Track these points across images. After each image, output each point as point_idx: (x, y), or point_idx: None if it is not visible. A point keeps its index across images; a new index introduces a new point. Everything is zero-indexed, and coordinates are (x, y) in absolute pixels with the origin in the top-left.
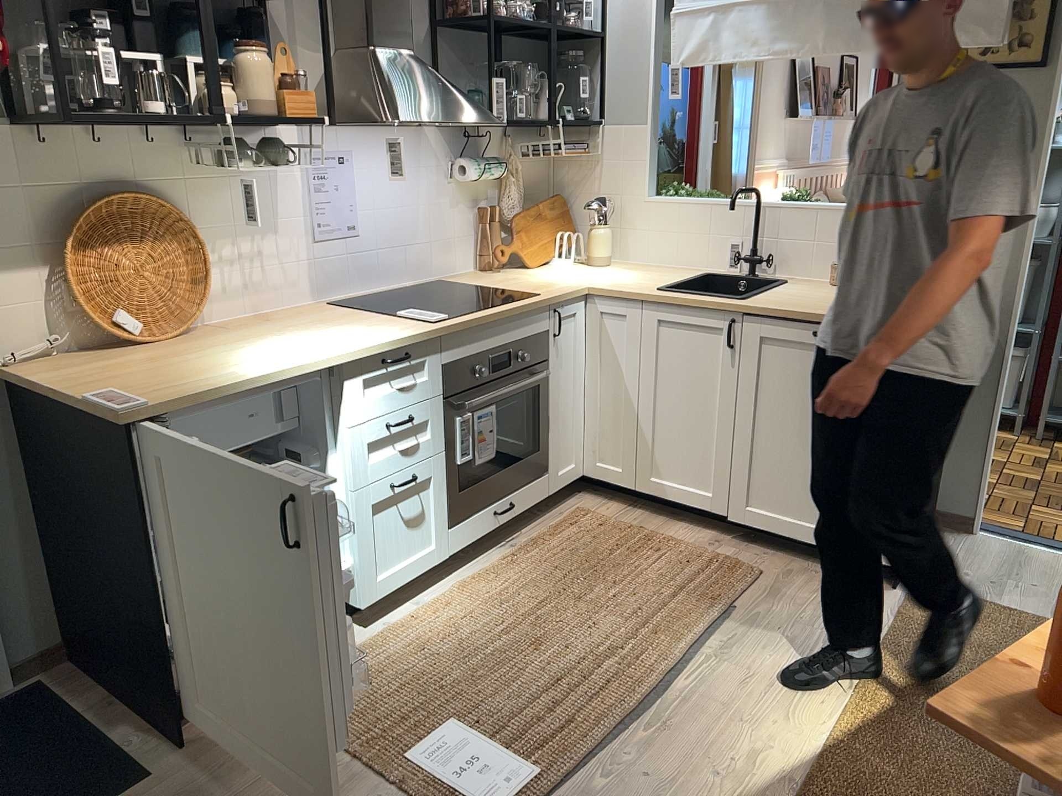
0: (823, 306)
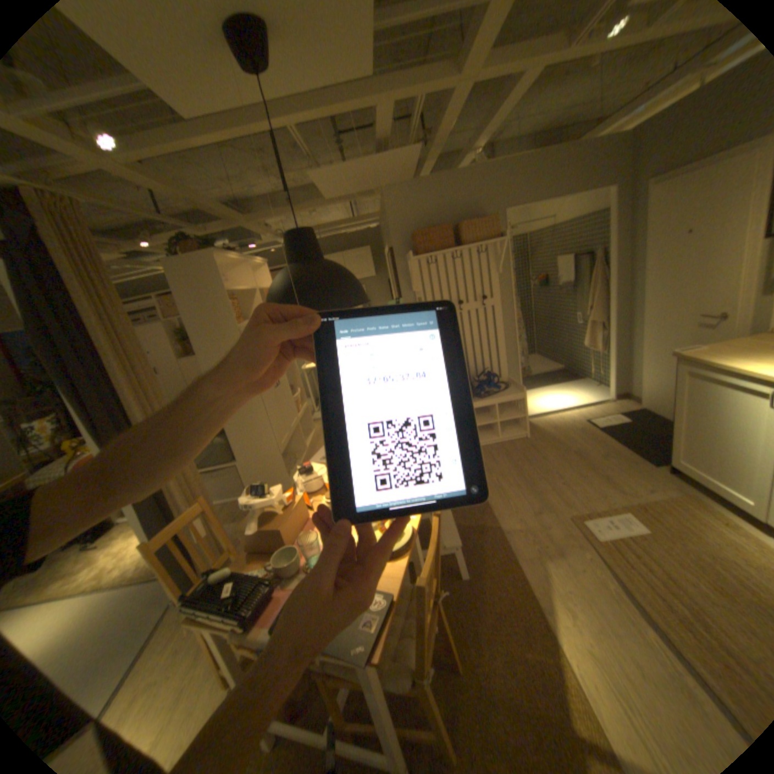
0: None
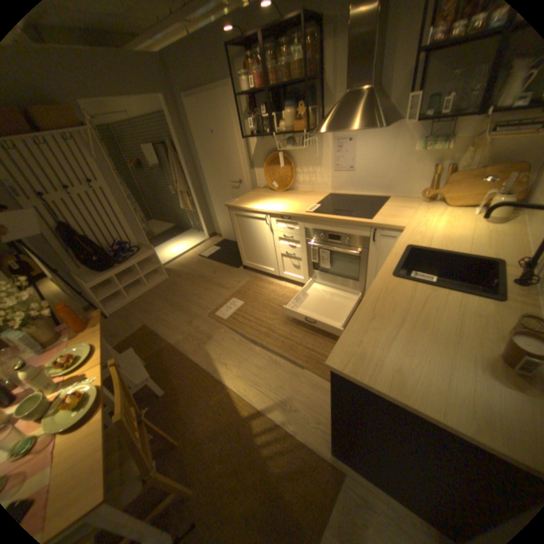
0: (387, 310)
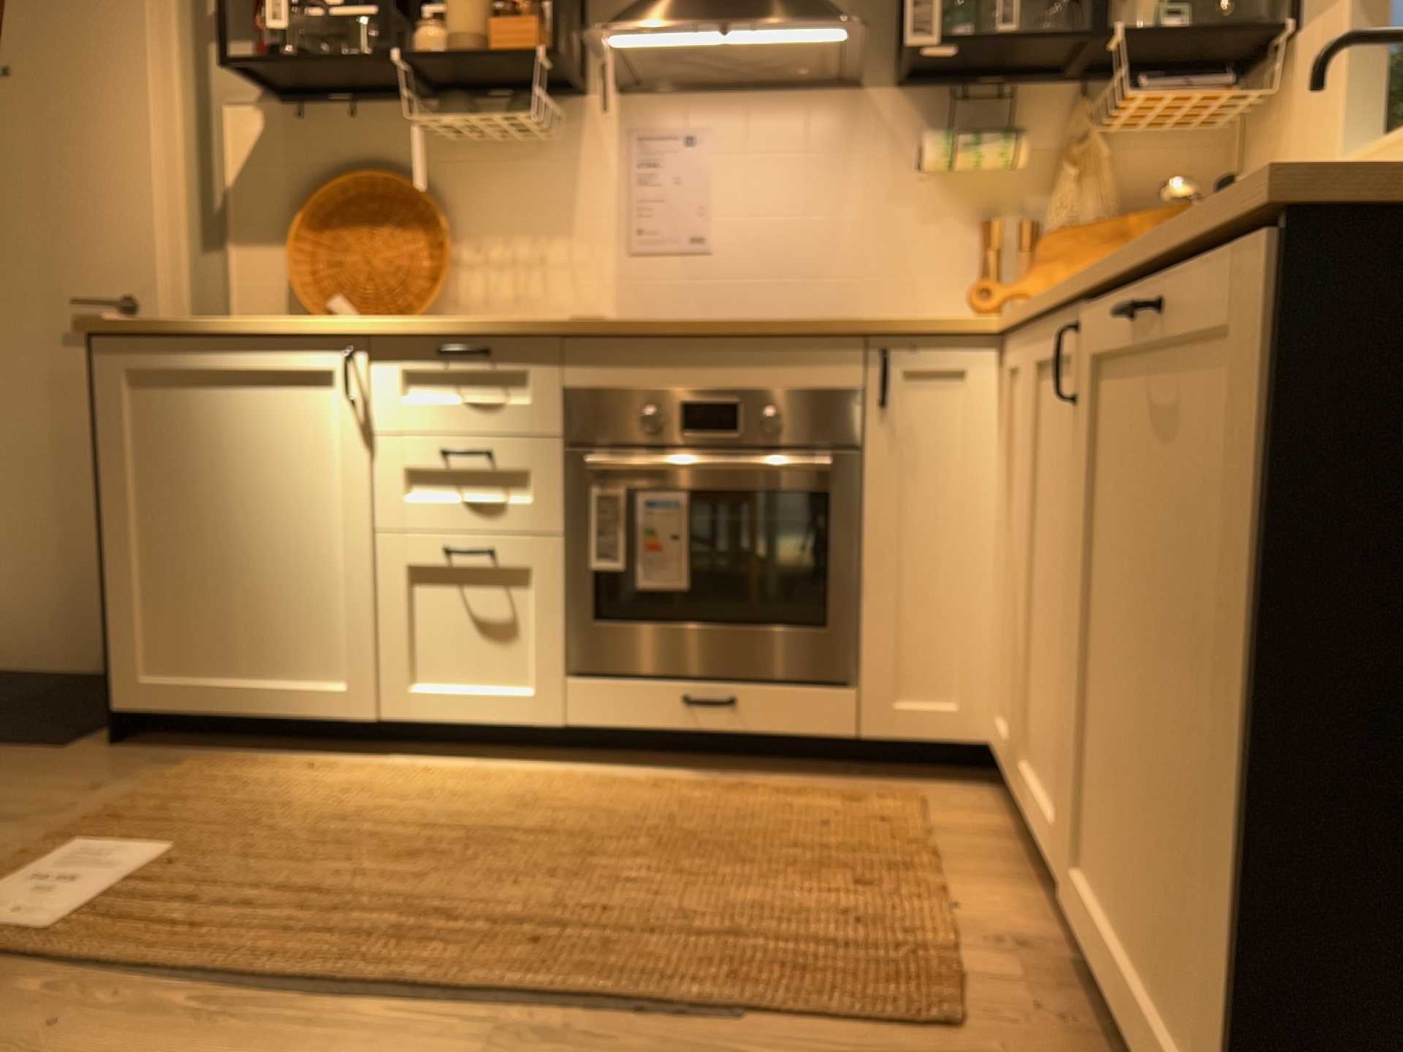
0: None
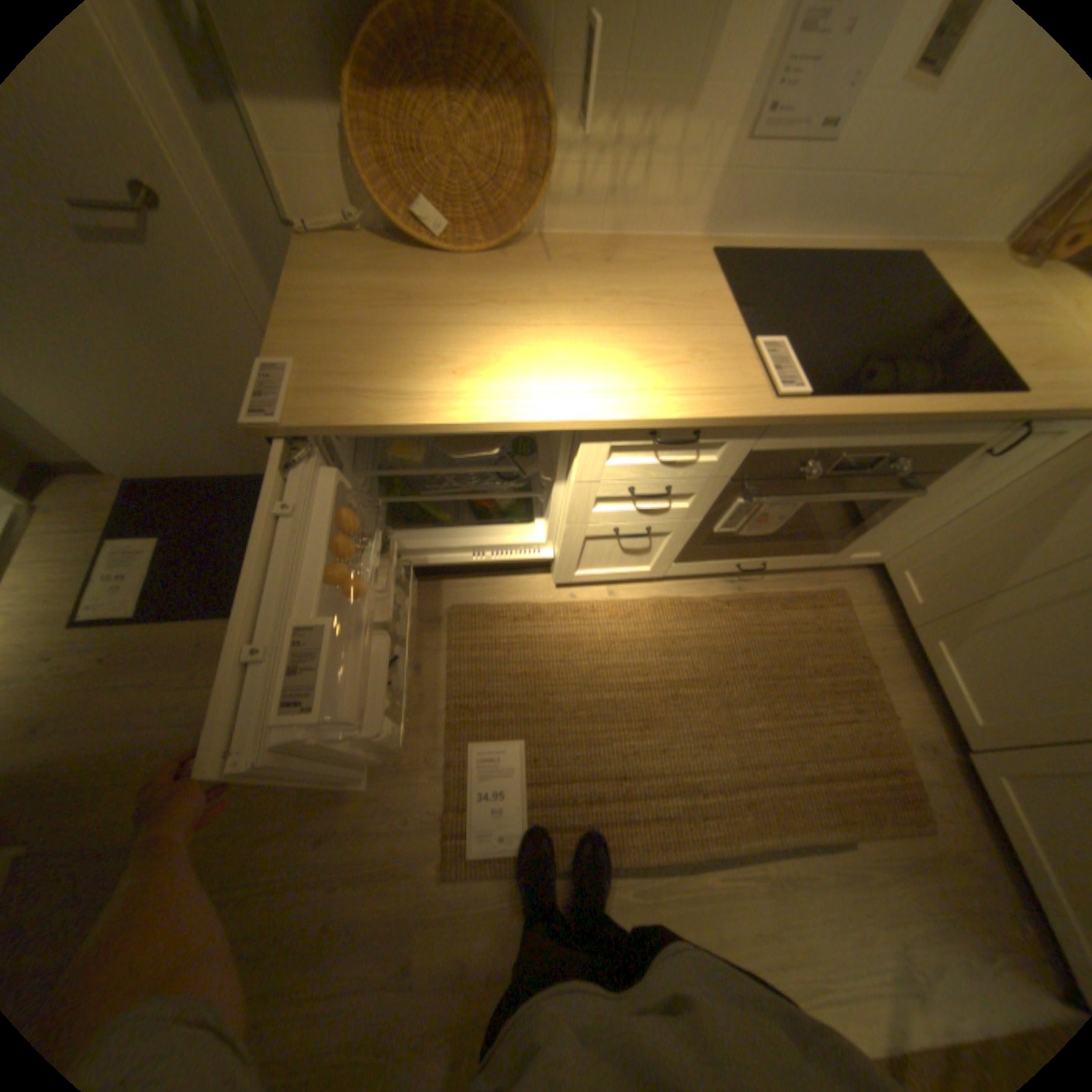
0: None
